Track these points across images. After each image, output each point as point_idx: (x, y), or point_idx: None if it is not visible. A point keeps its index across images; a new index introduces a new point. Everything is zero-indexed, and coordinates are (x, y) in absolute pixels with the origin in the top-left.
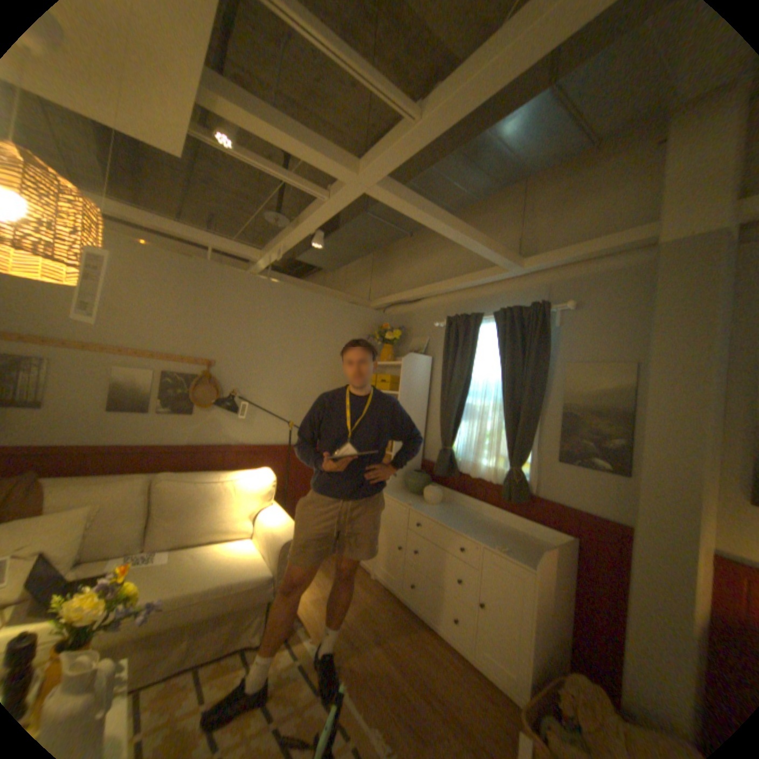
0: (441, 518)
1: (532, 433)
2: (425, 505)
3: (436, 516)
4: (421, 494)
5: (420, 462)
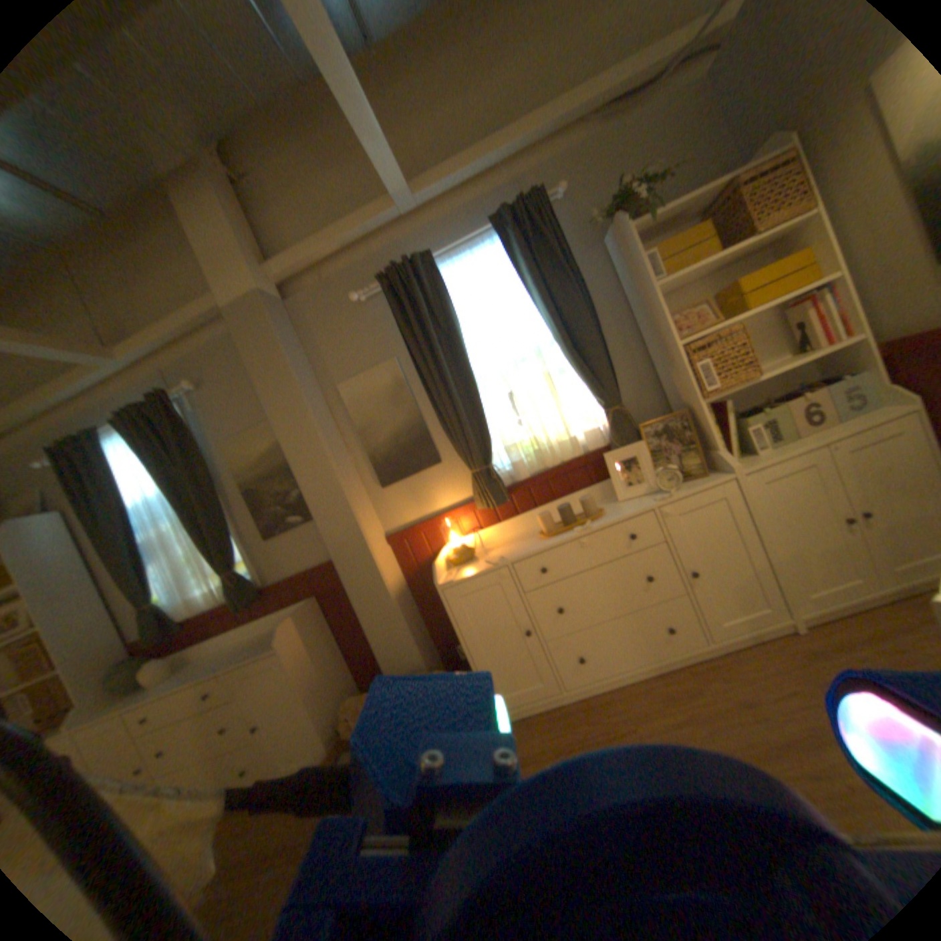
0: (167, 686)
1: (222, 528)
2: (145, 691)
3: (159, 689)
4: (140, 684)
5: (121, 650)
